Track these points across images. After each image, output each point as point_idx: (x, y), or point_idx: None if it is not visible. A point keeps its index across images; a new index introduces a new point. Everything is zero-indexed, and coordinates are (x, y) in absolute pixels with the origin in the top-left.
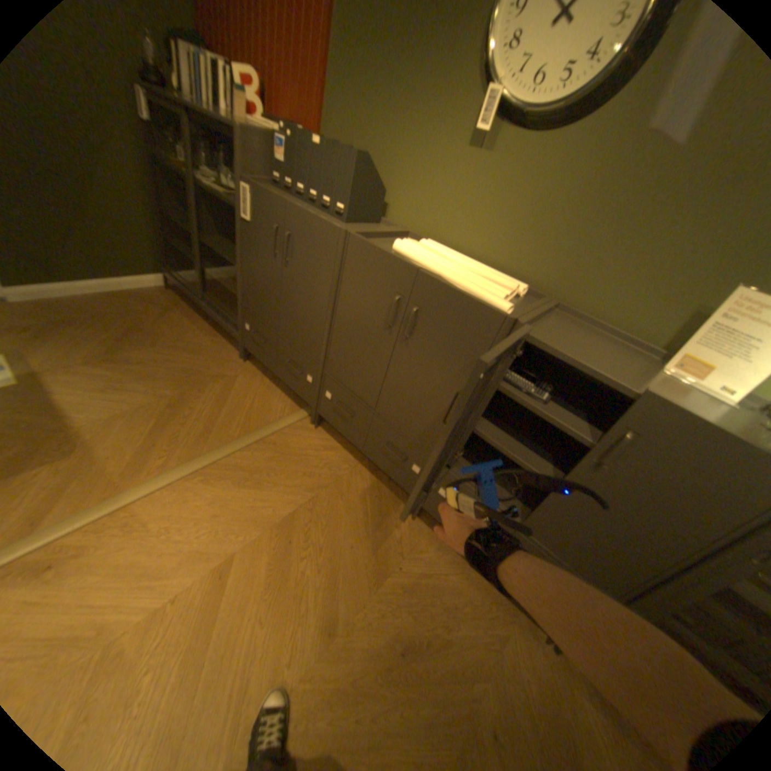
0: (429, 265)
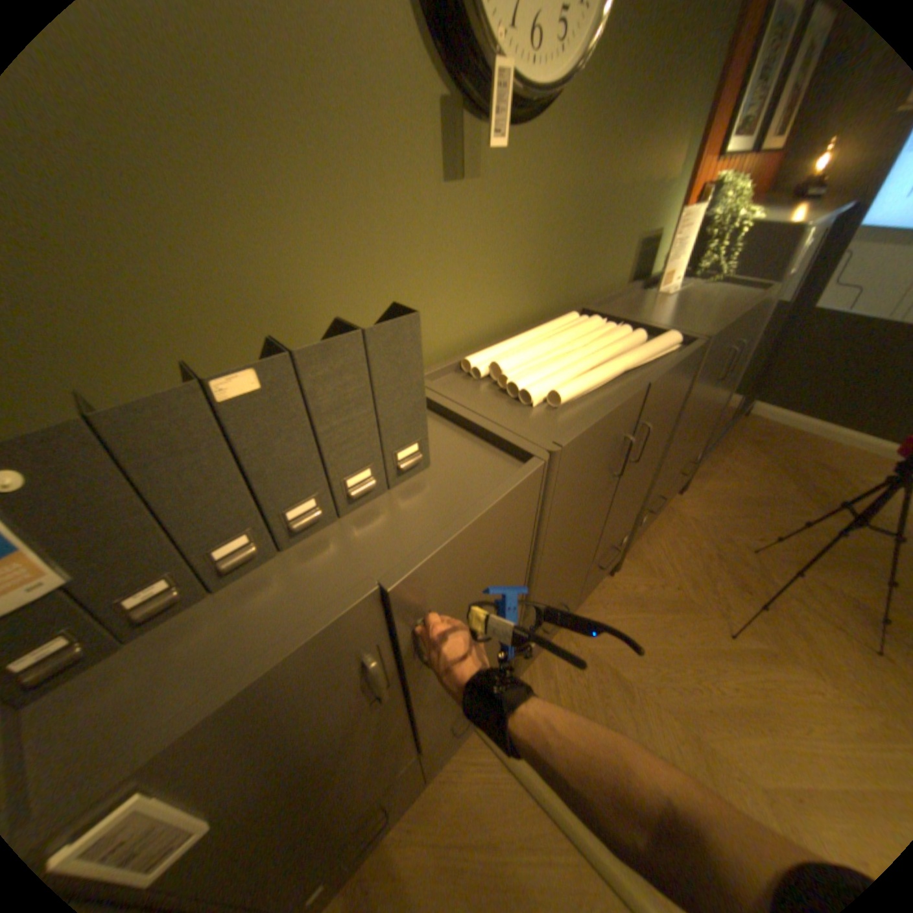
0: (612, 373)
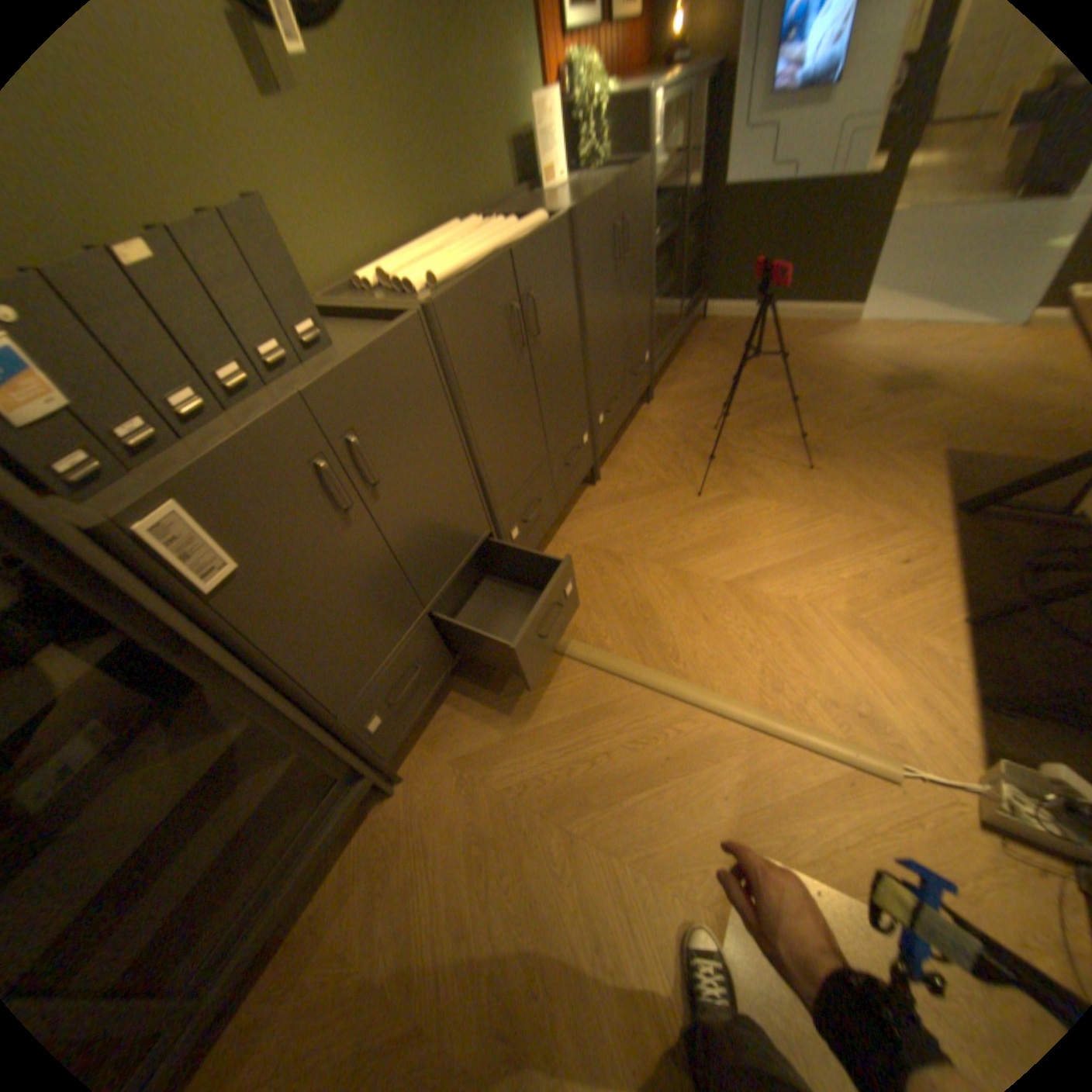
0: (481, 253)
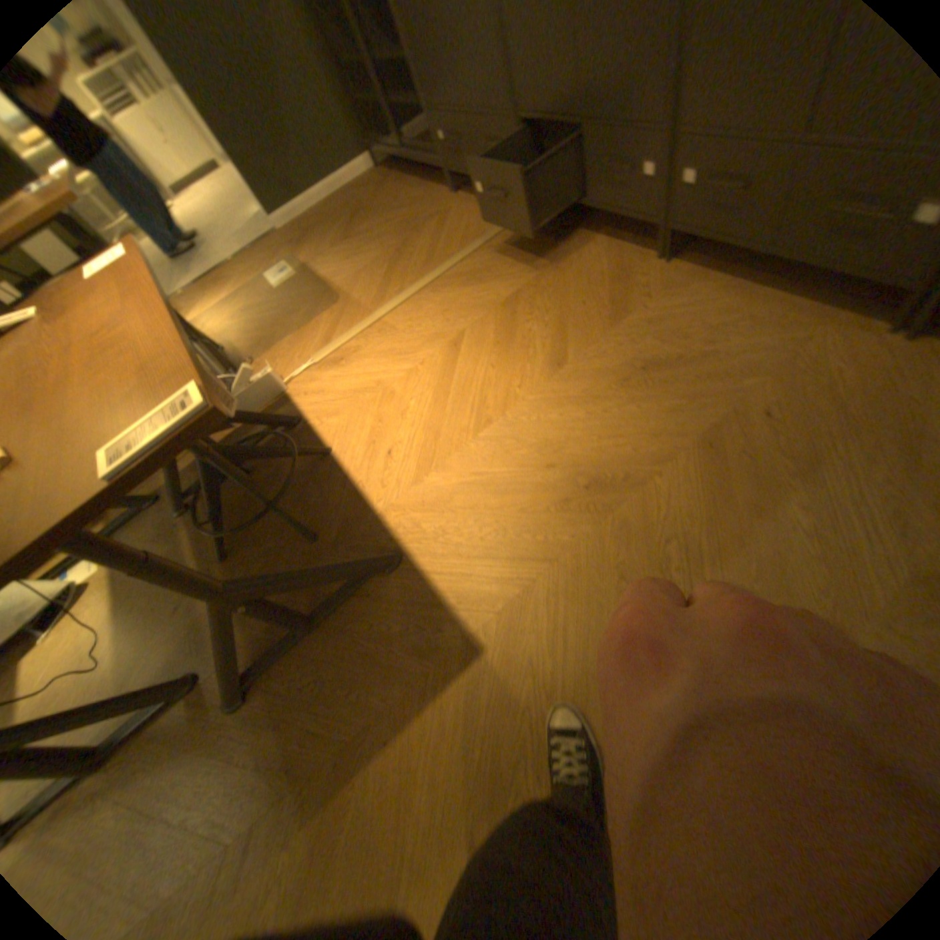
0: None
